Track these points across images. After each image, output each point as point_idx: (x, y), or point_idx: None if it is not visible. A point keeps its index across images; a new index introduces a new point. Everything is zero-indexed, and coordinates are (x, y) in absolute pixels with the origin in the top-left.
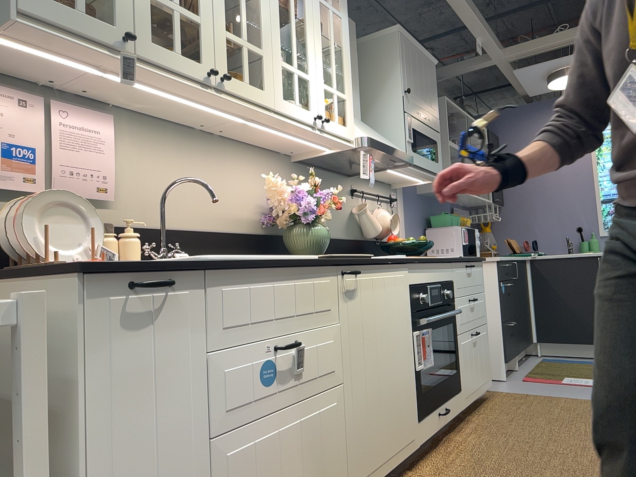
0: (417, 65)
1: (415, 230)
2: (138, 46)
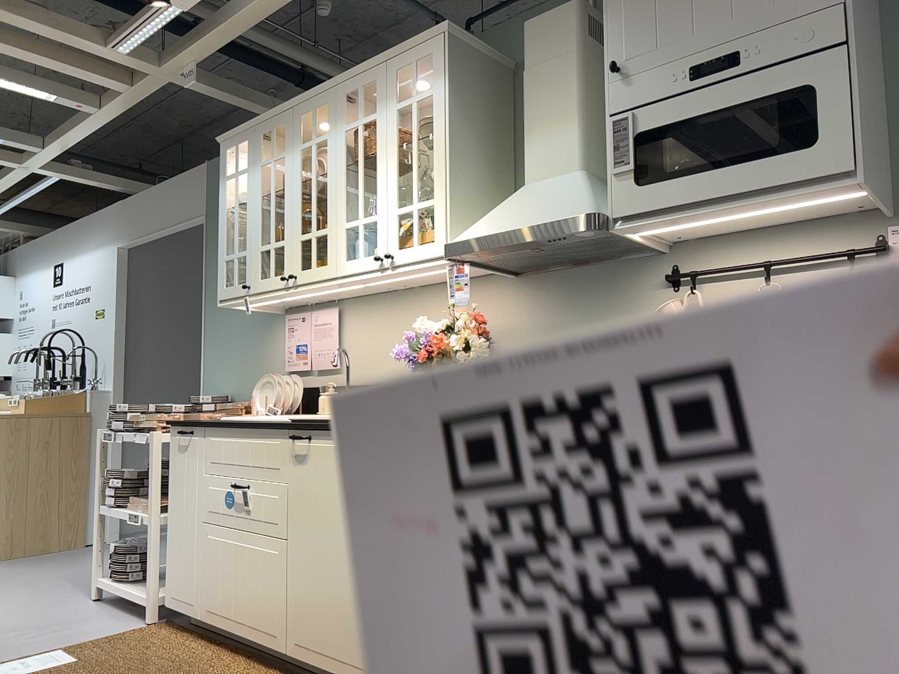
0: None
1: None
2: (253, 287)
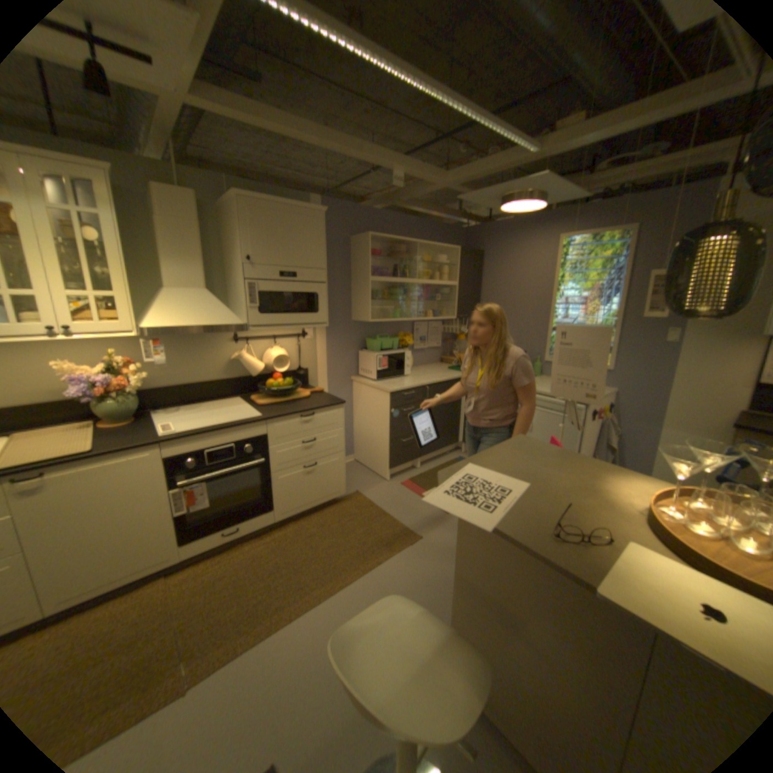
0: (276, 223)
1: (342, 353)
2: None
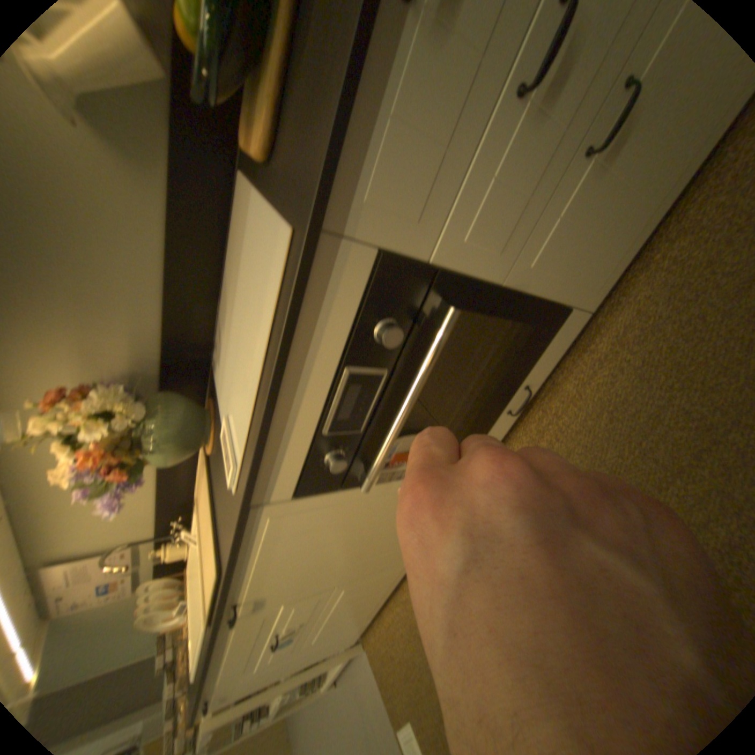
0: None
1: None
2: None
